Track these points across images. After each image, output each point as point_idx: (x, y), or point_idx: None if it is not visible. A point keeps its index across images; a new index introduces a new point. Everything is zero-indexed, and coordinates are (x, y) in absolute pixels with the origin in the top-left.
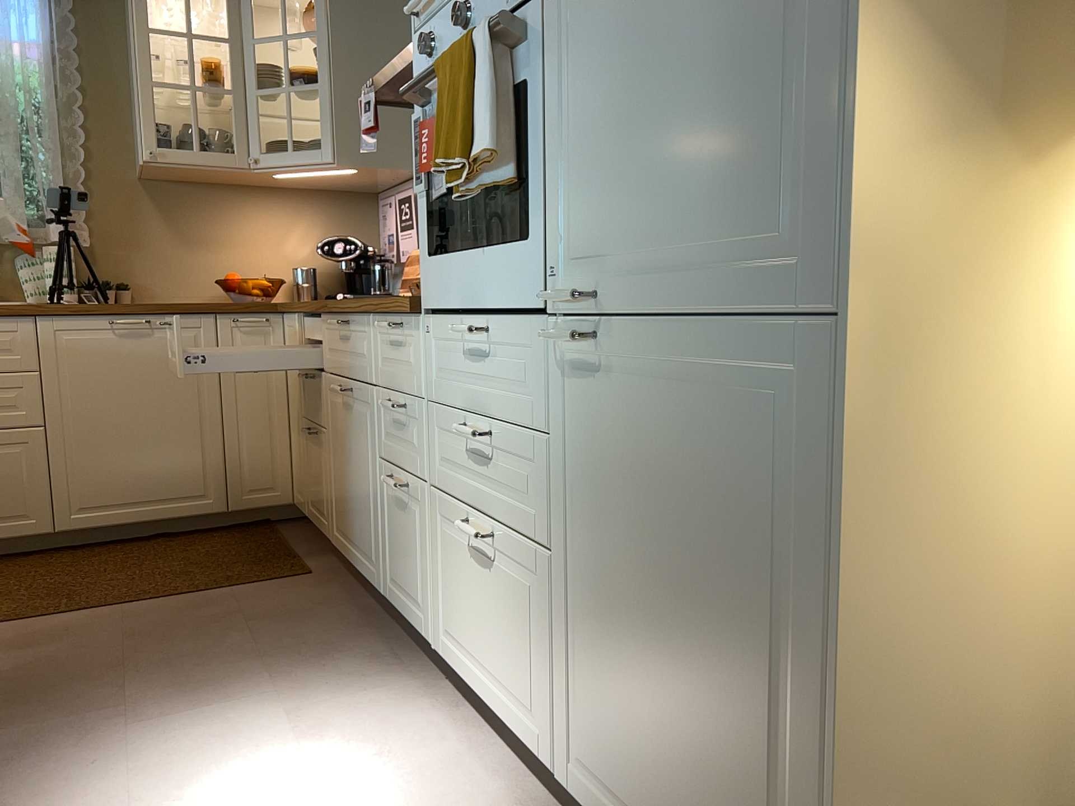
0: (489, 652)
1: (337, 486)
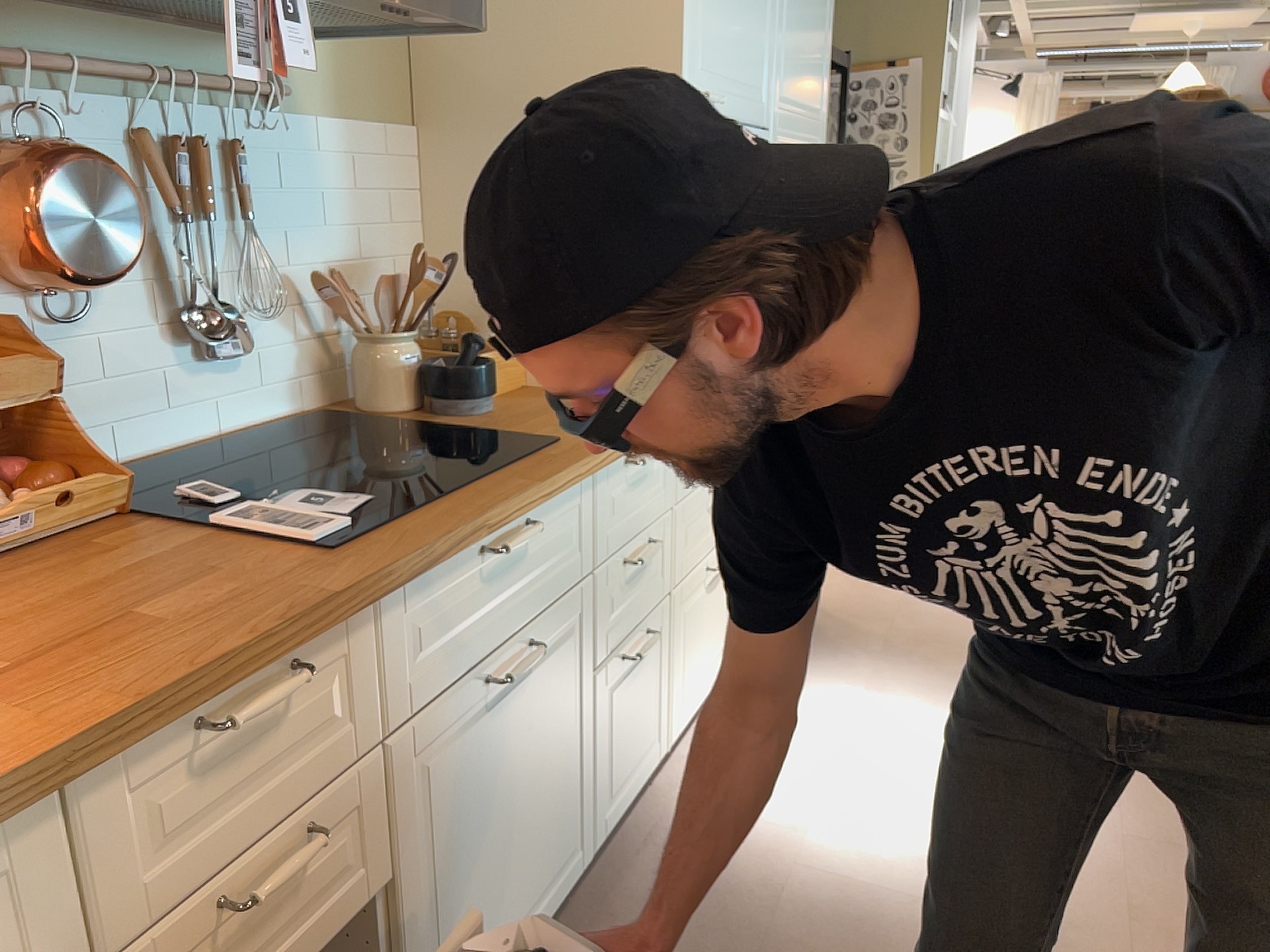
0: (713, 645)
1: (448, 929)
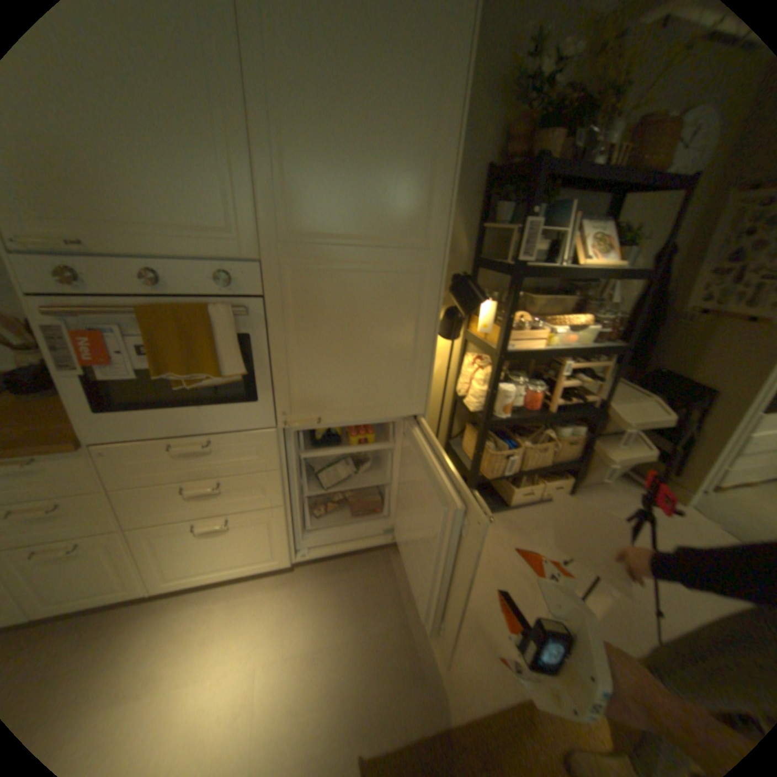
0: (222, 562)
1: None
